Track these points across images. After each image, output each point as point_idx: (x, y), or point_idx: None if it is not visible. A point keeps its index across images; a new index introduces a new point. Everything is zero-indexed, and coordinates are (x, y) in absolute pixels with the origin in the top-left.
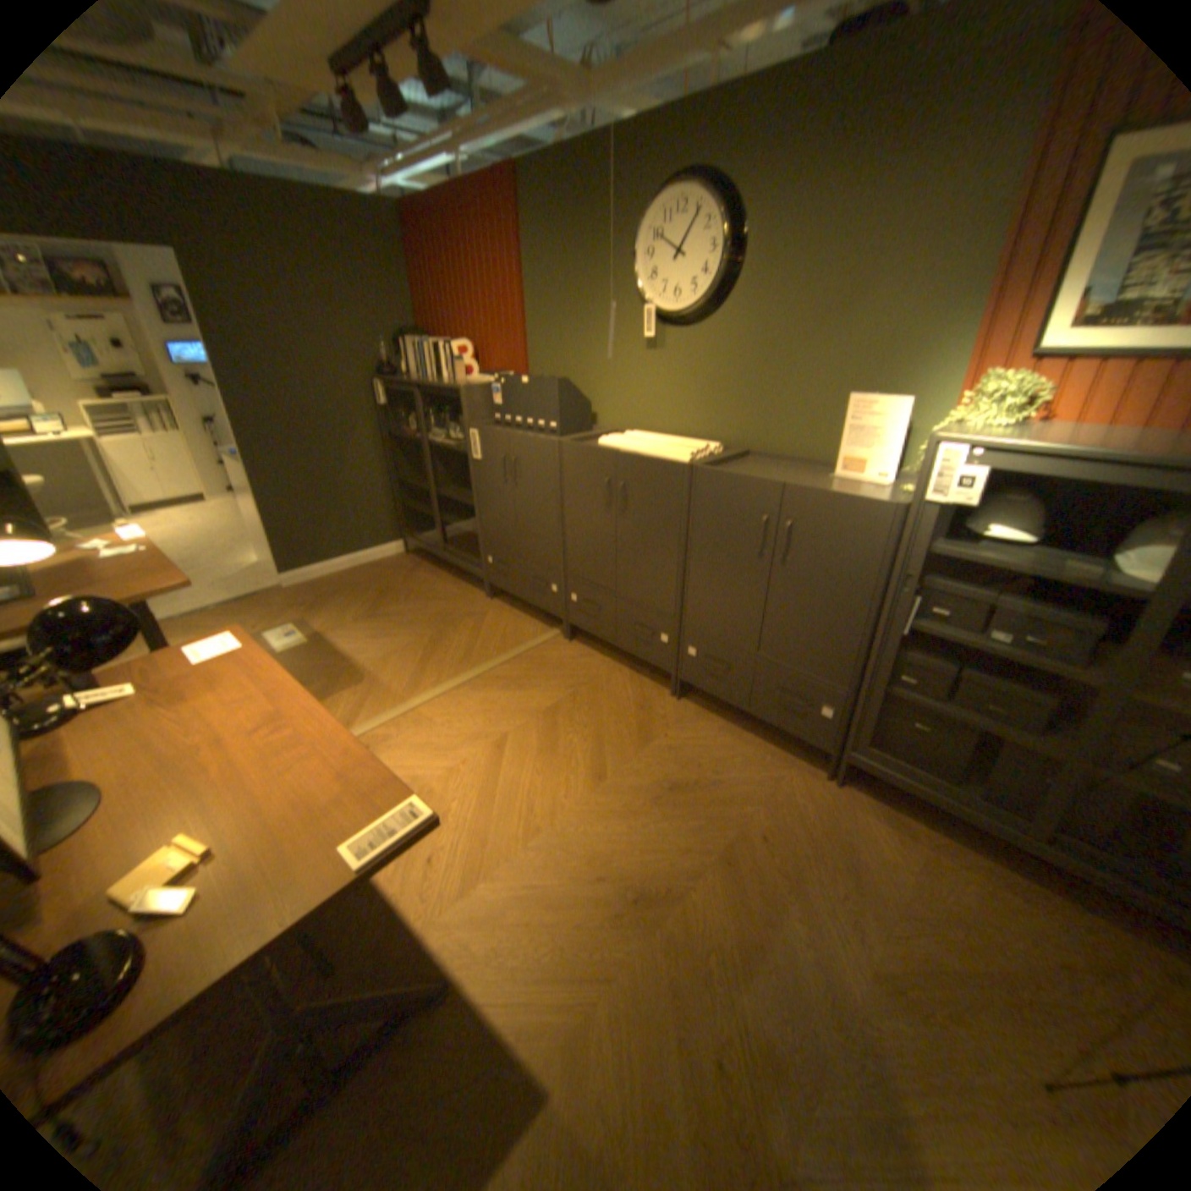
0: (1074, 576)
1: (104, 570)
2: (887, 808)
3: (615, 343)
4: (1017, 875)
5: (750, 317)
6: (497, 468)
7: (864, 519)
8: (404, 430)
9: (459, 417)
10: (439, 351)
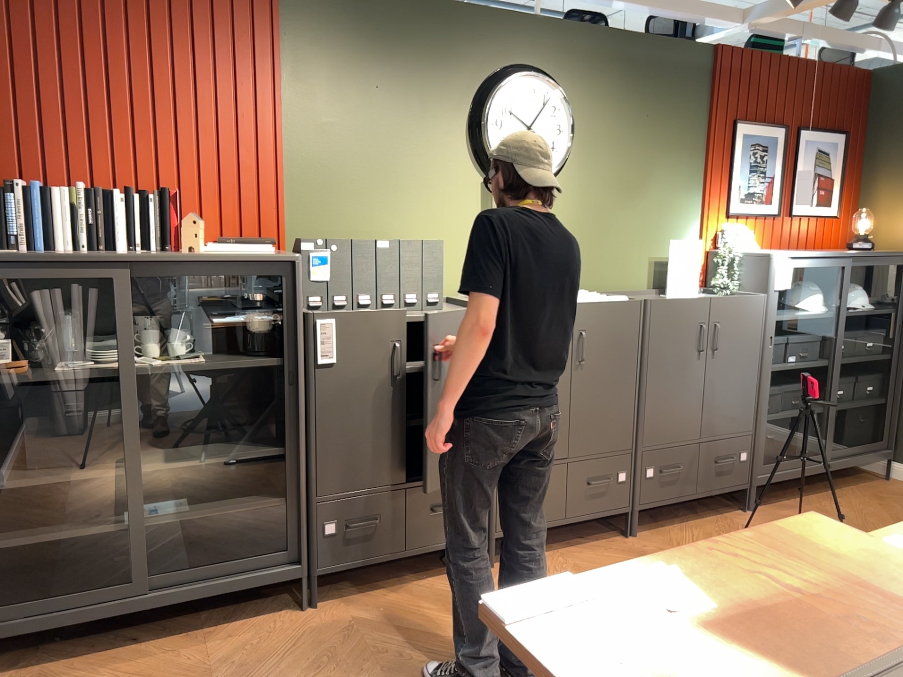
0: (814, 314)
1: (770, 607)
2: (771, 504)
3: (442, 202)
4: (820, 493)
5: (580, 187)
6: (373, 365)
7: (752, 309)
8: (1, 364)
9: (140, 318)
10: (105, 203)
